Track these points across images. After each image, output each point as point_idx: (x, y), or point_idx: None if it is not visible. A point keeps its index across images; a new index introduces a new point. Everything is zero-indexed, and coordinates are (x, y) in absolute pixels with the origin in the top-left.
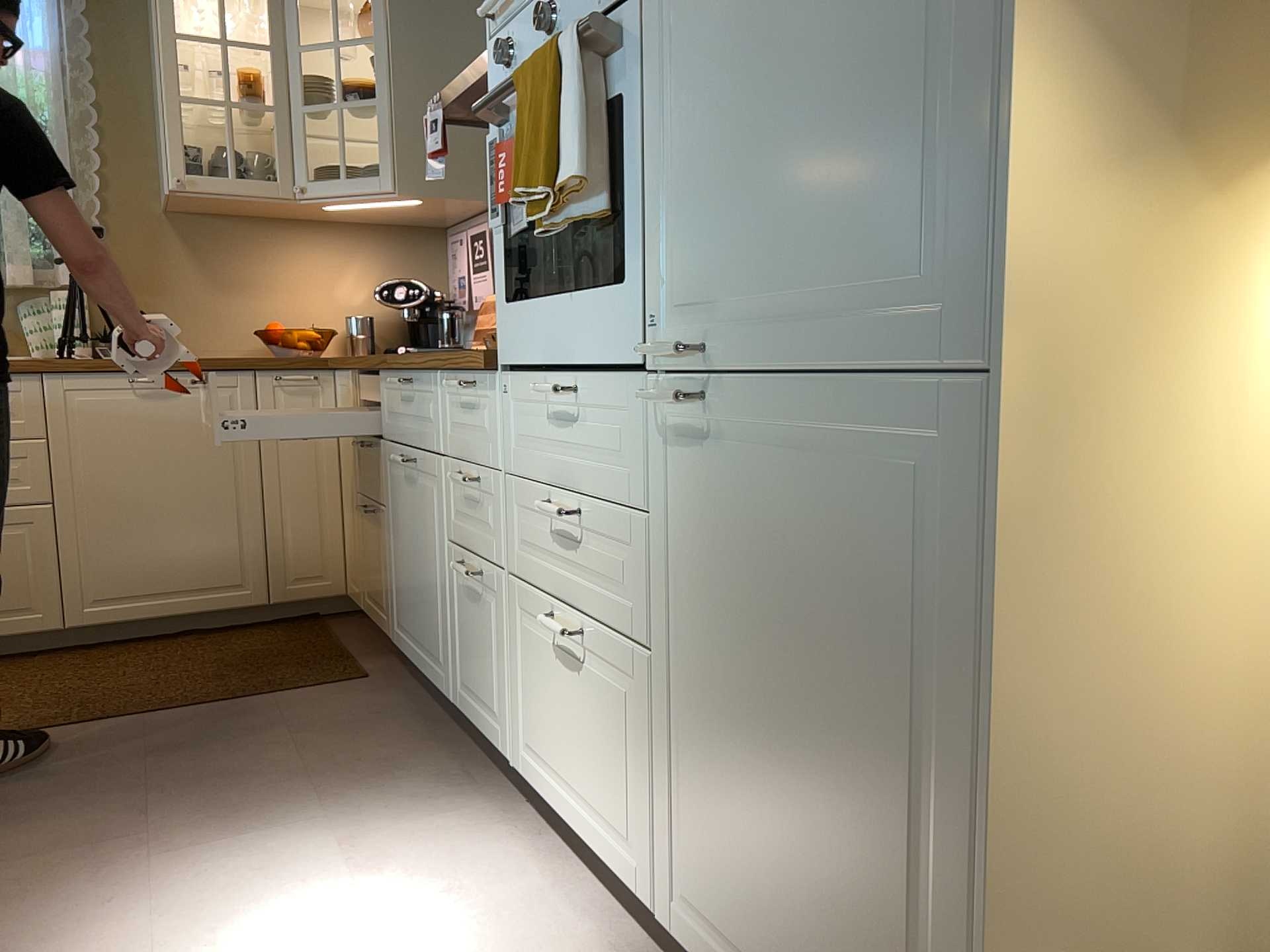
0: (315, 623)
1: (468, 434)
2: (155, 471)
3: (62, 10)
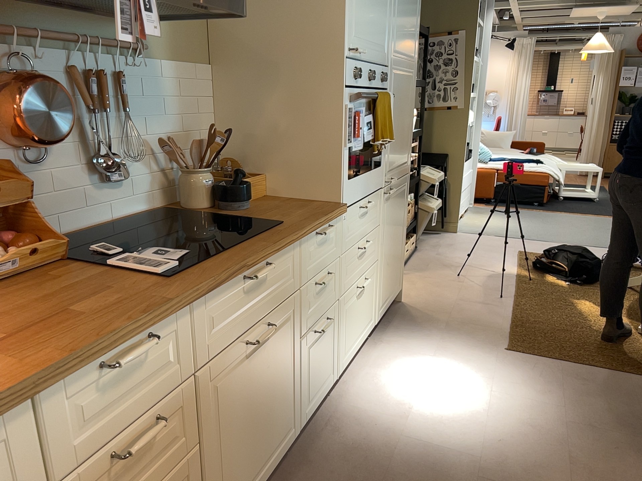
0: None
1: (320, 257)
2: None
3: None
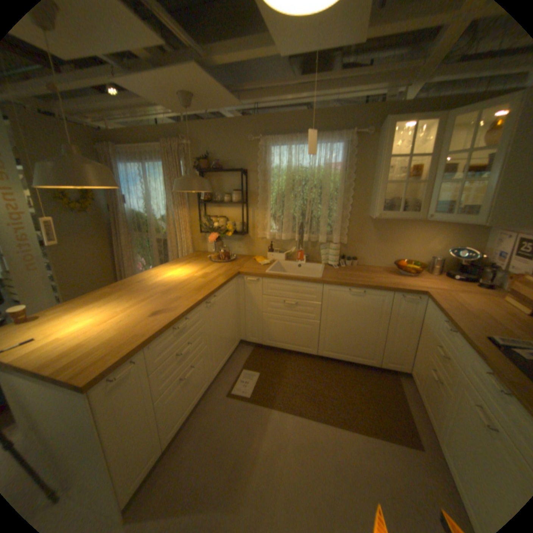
0: (396, 379)
1: None
2: (351, 319)
3: (349, 148)
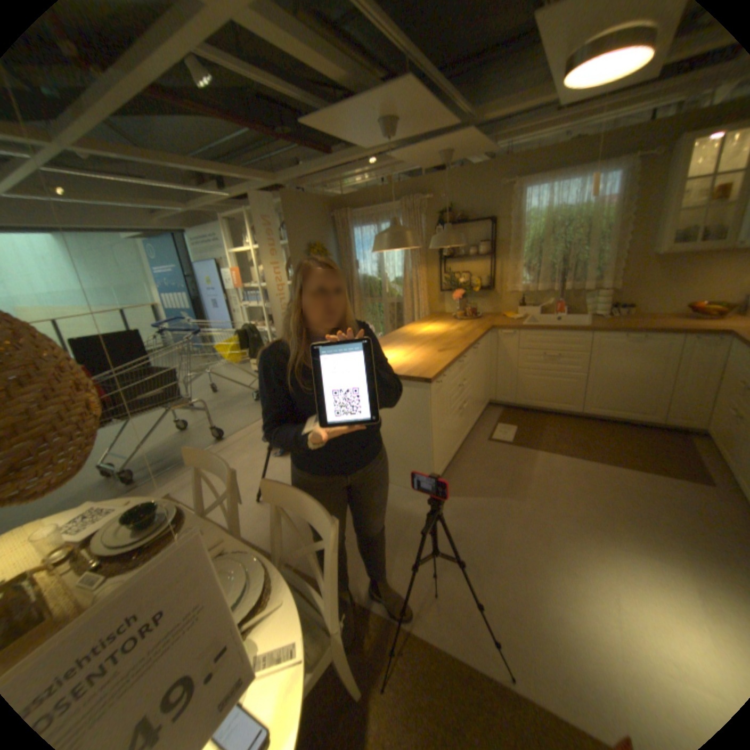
0: (685, 437)
1: None
2: (627, 368)
3: (628, 175)
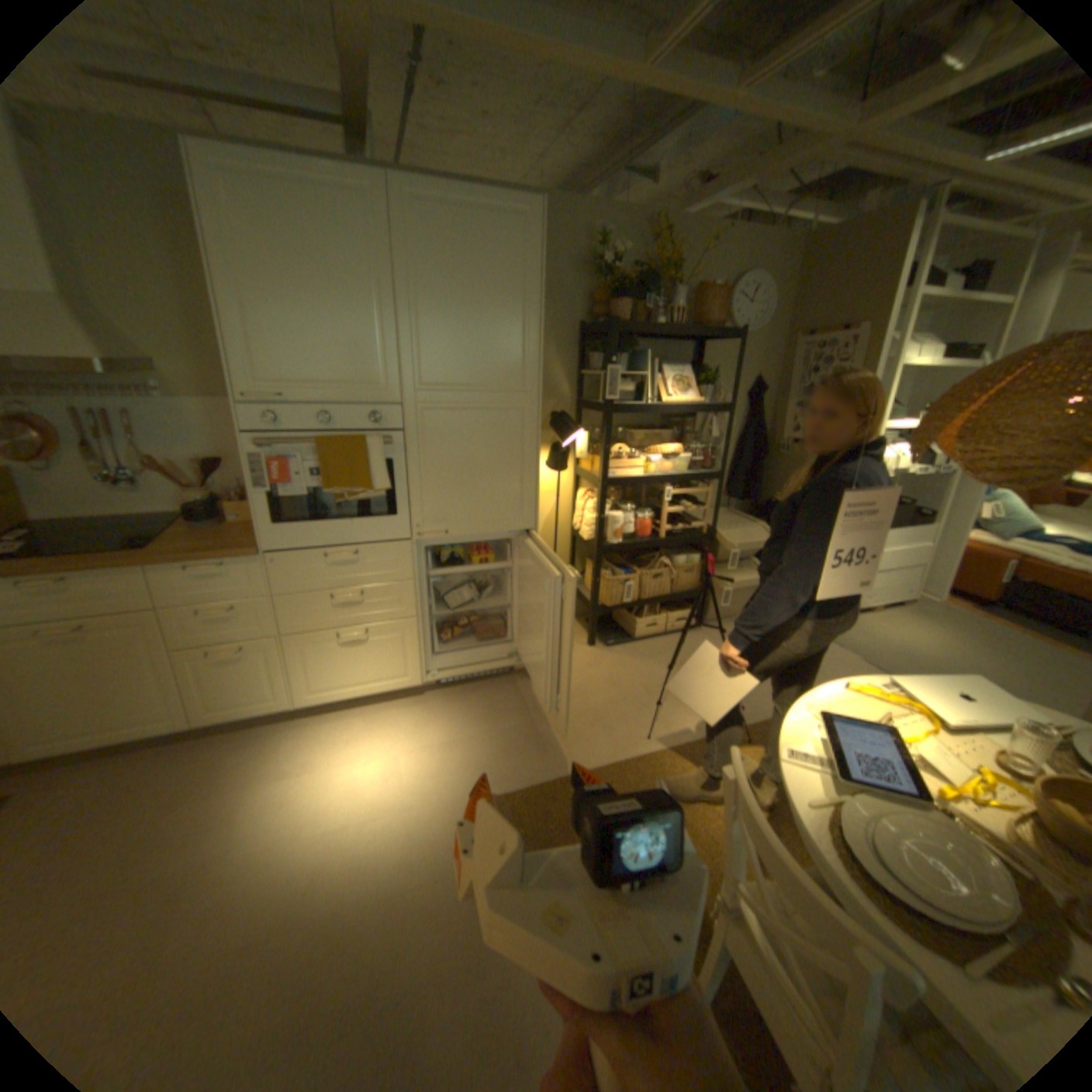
0: None
1: (206, 590)
2: None
3: None
